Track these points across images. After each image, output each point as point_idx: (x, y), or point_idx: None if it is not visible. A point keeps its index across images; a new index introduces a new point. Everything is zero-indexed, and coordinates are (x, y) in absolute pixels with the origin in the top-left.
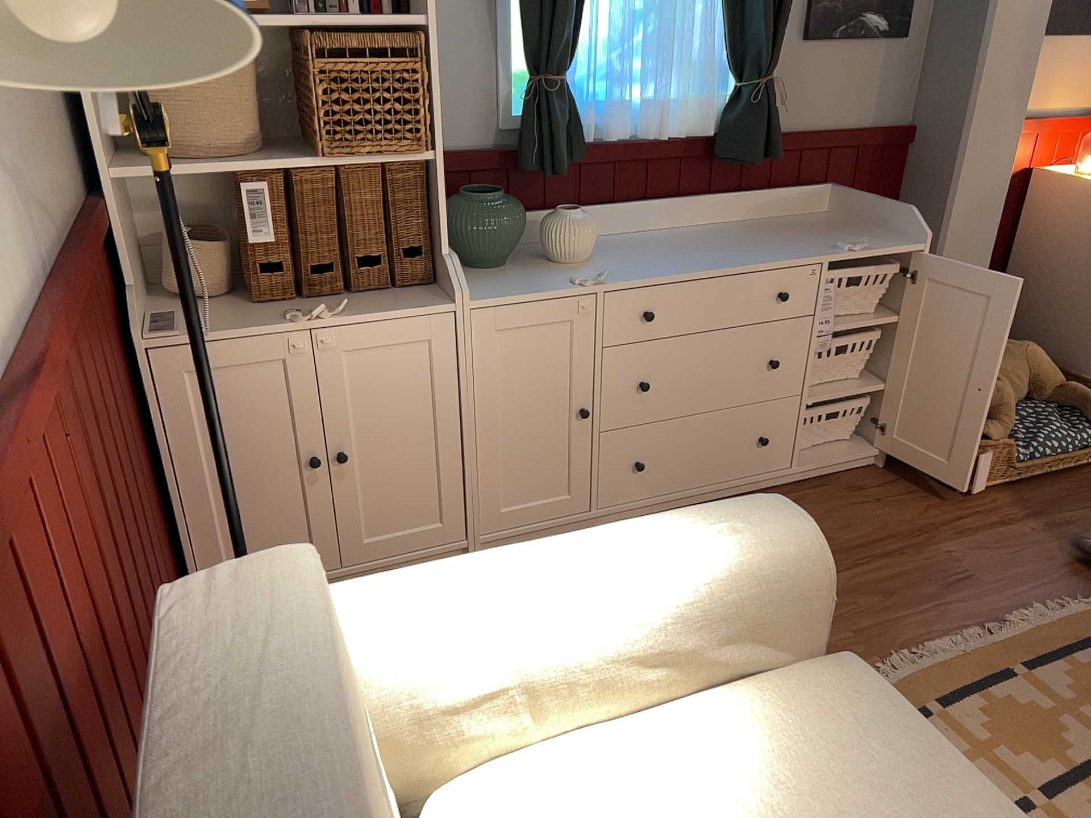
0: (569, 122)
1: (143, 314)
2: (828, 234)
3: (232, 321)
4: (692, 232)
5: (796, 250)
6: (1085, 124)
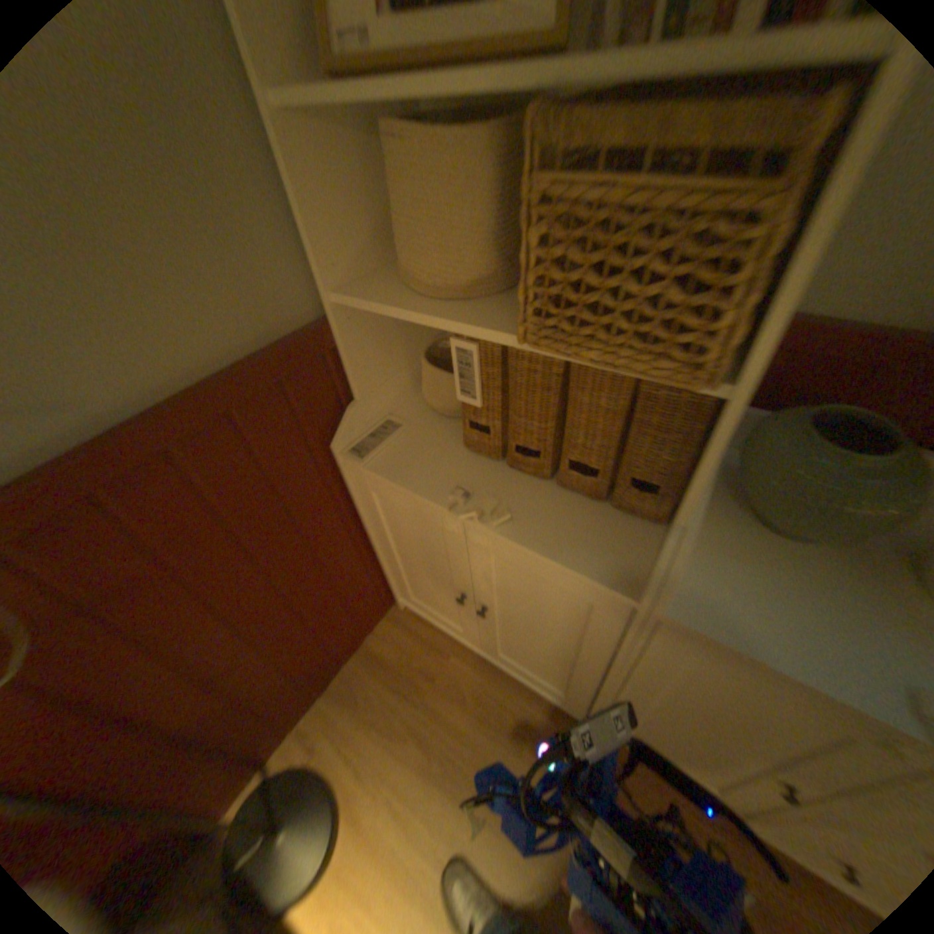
0: None
1: (381, 416)
2: None
3: (421, 465)
4: None
5: None
6: None
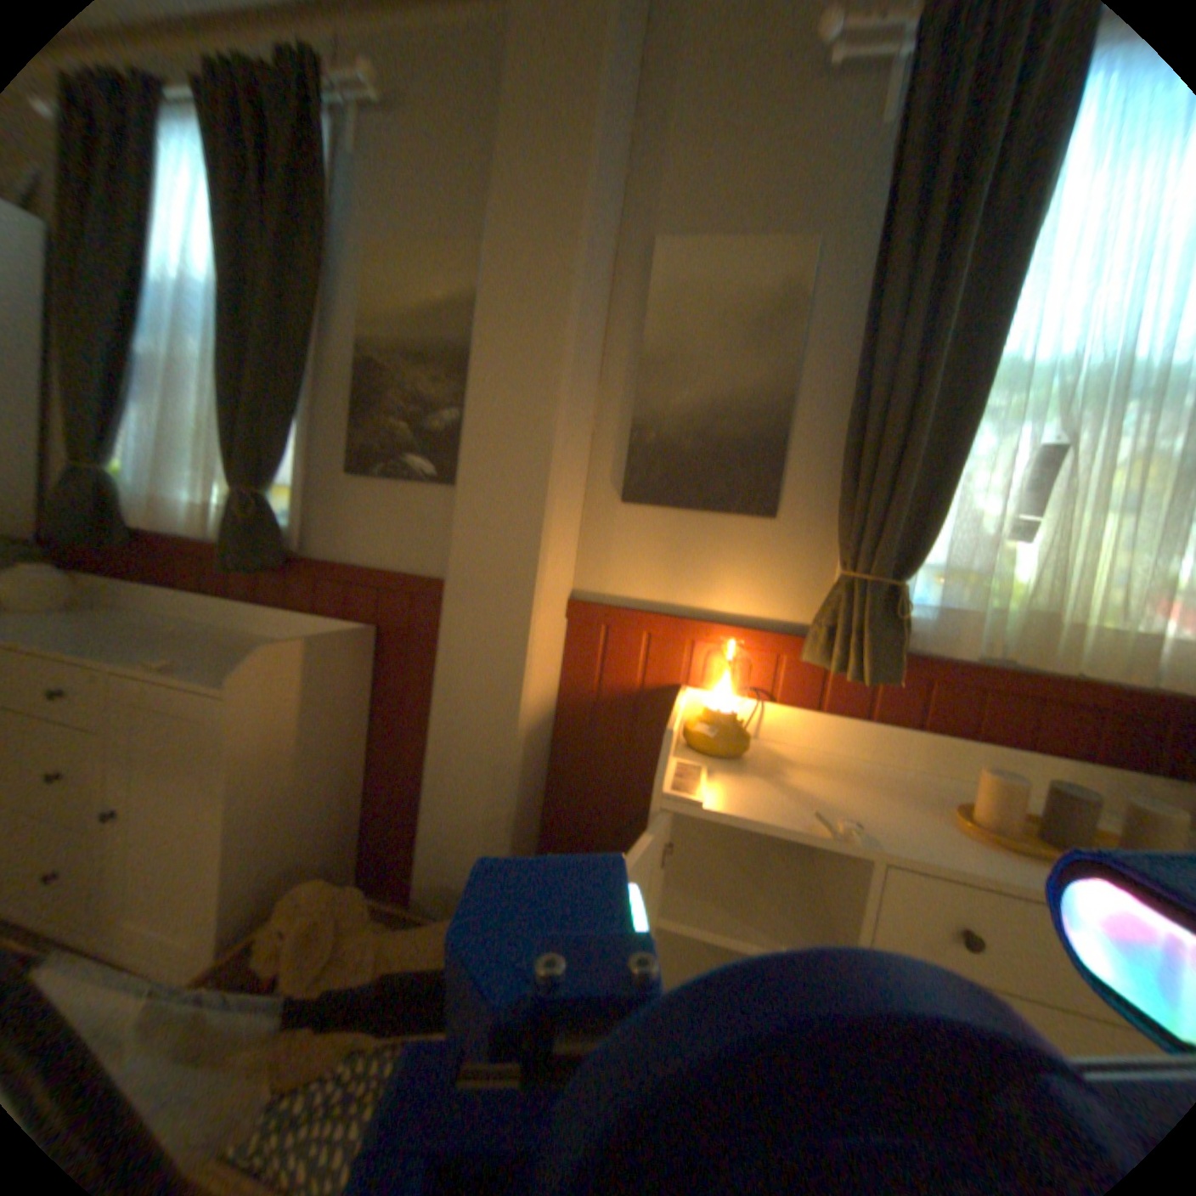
0: (91, 503)
1: None
2: (237, 661)
3: None
4: (197, 630)
5: (132, 655)
6: (770, 644)
